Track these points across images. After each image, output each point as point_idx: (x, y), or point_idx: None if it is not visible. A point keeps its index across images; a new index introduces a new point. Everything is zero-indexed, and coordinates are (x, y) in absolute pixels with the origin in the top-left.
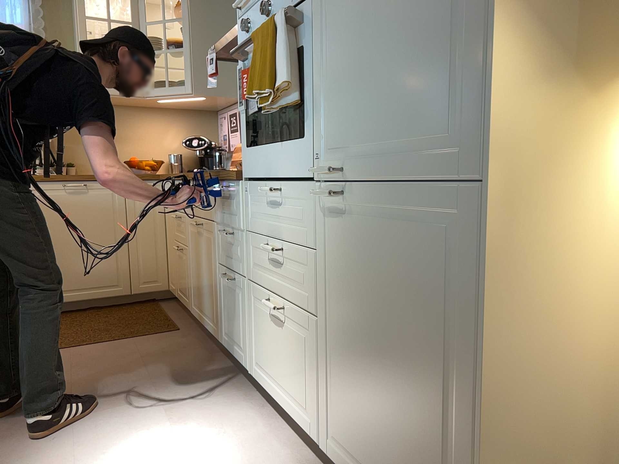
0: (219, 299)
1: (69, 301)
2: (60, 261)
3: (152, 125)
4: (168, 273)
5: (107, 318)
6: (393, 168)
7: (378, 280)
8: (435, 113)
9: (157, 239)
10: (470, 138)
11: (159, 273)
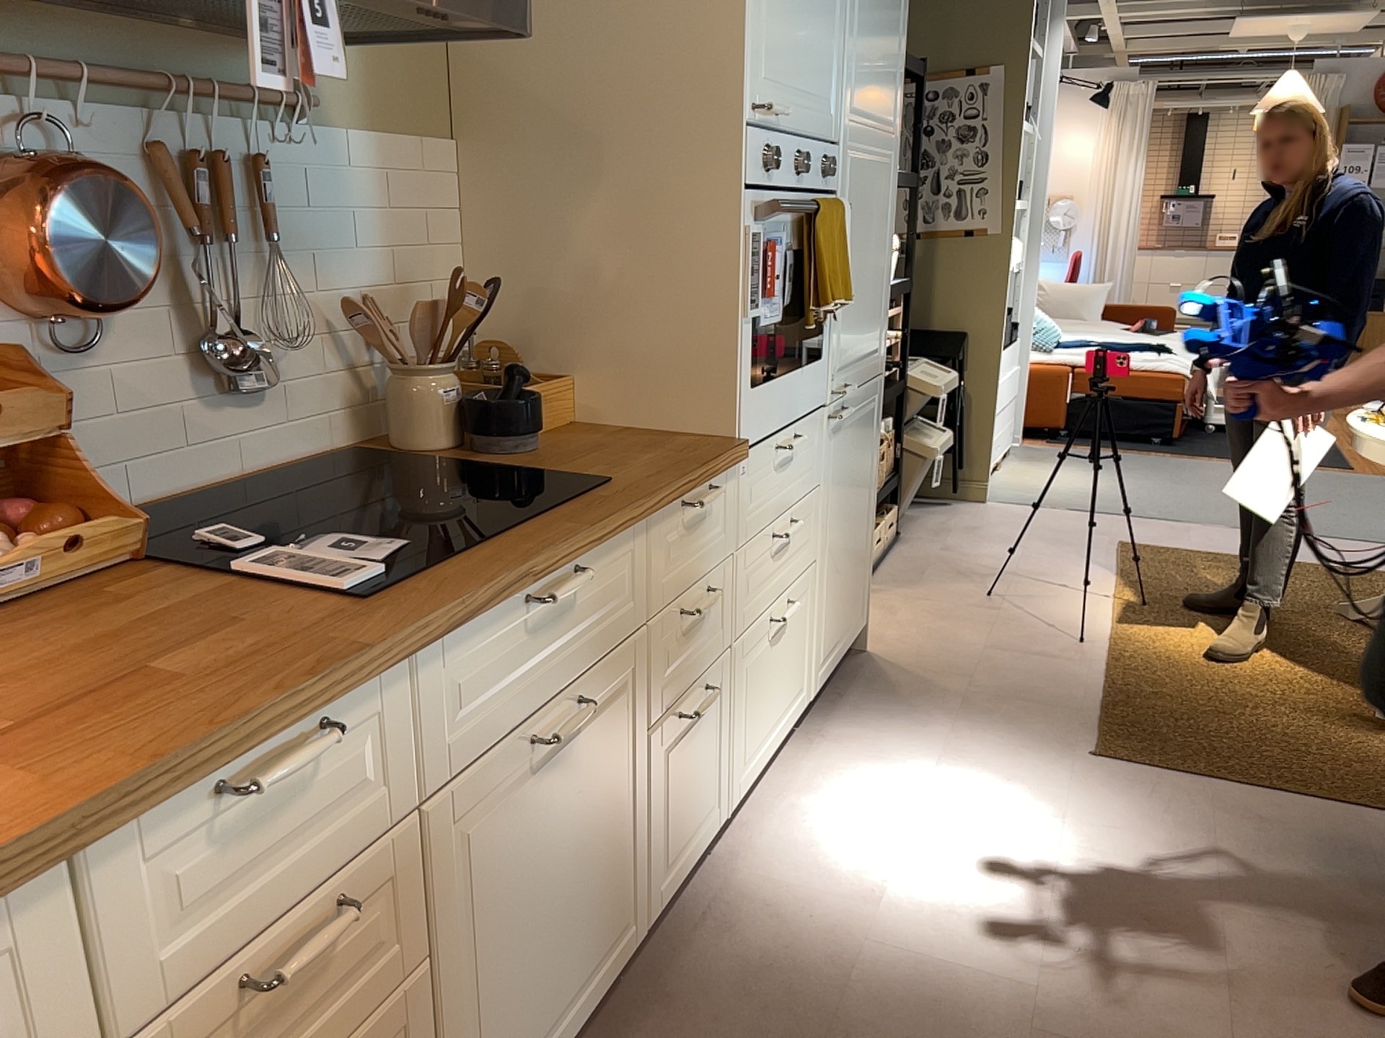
0: (647, 819)
1: None
2: None
3: None
4: None
5: None
6: (860, 375)
7: (850, 468)
8: (873, 334)
9: None
10: (878, 349)
11: None
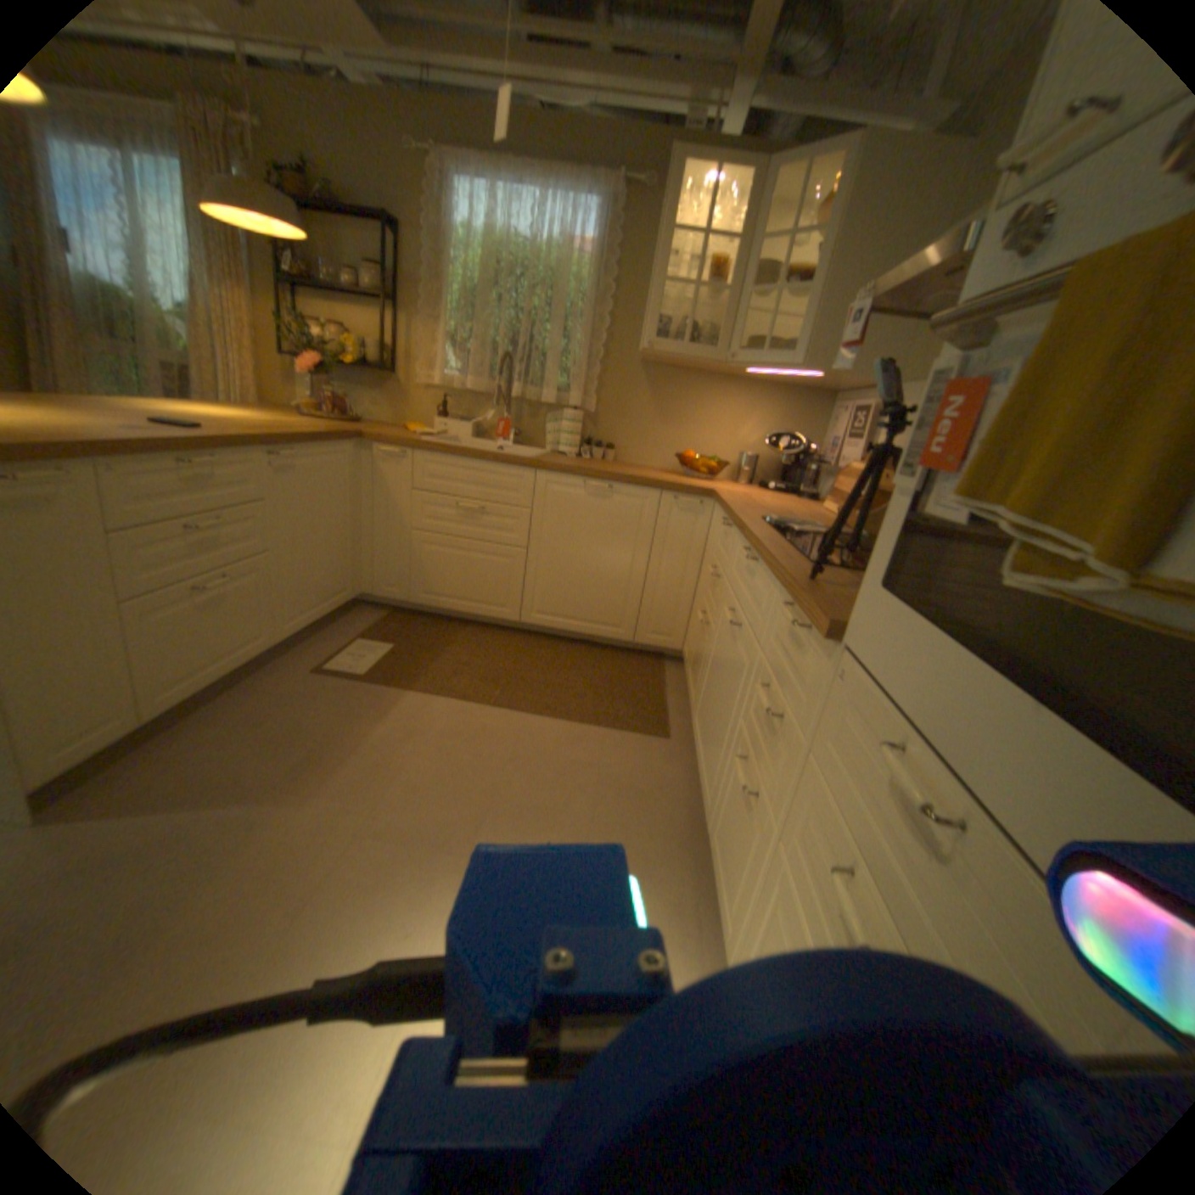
0: (725, 772)
1: (560, 630)
2: (559, 579)
3: (729, 407)
4: (686, 632)
5: (593, 668)
6: None
7: None
8: None
9: (684, 581)
10: None
11: (674, 627)
